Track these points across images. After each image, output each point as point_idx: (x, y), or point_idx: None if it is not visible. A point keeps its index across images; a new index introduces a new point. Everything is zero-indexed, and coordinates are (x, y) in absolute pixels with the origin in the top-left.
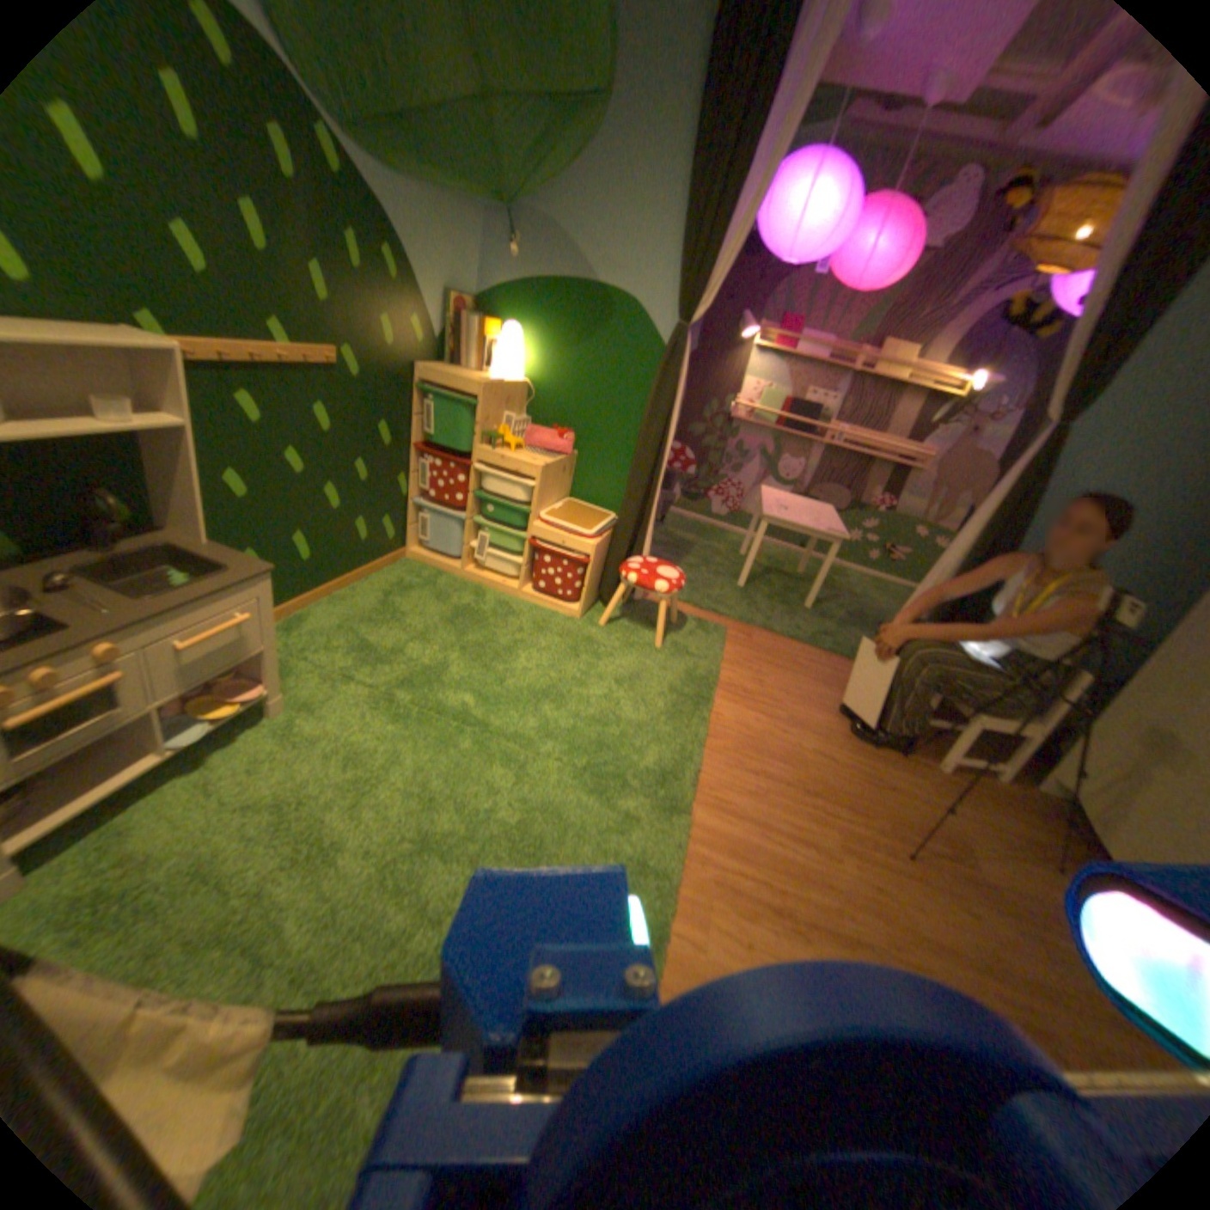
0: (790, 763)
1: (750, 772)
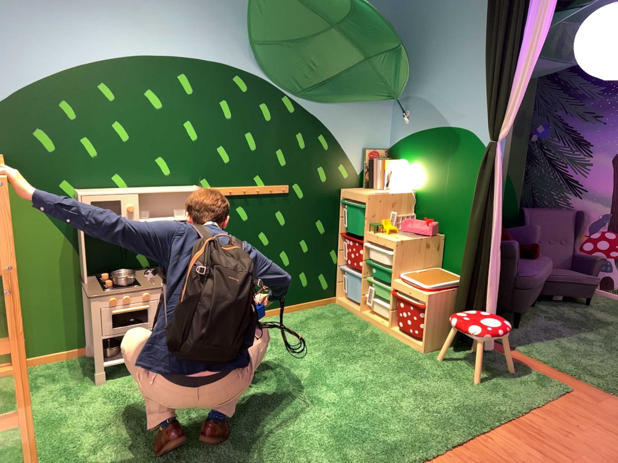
0: None
1: None
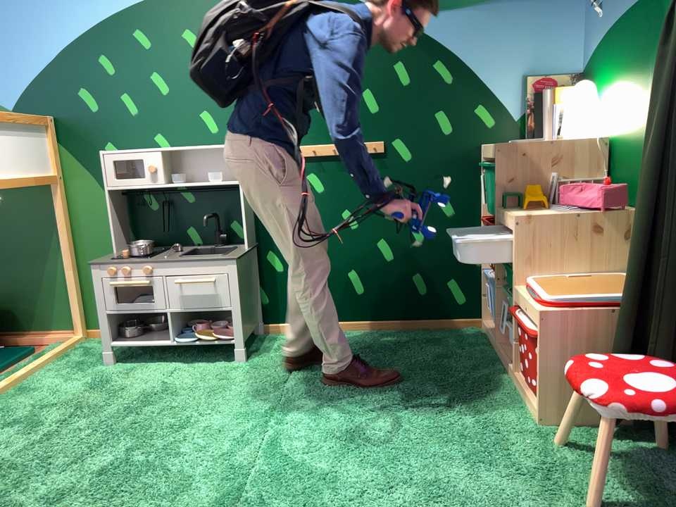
0: None
1: None
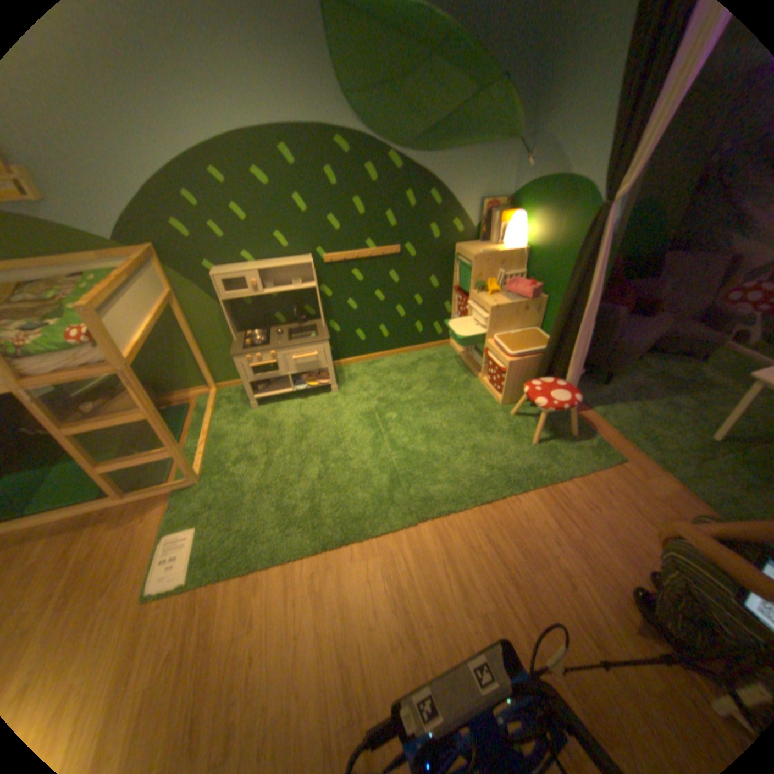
0: (533, 565)
1: (490, 544)
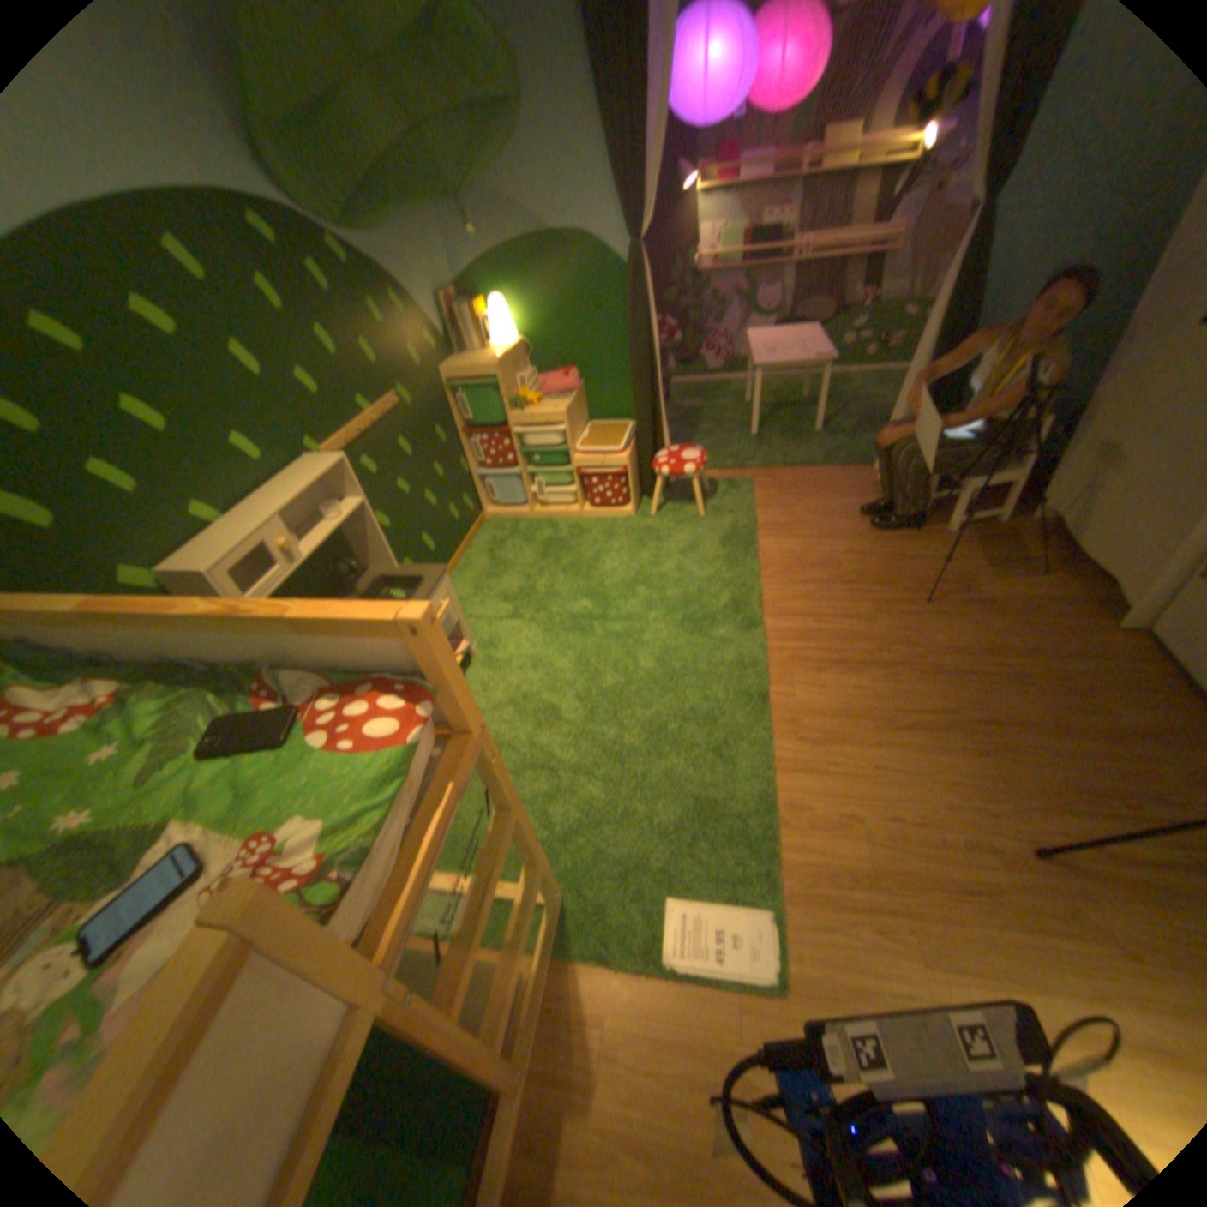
0: (830, 566)
1: (801, 583)
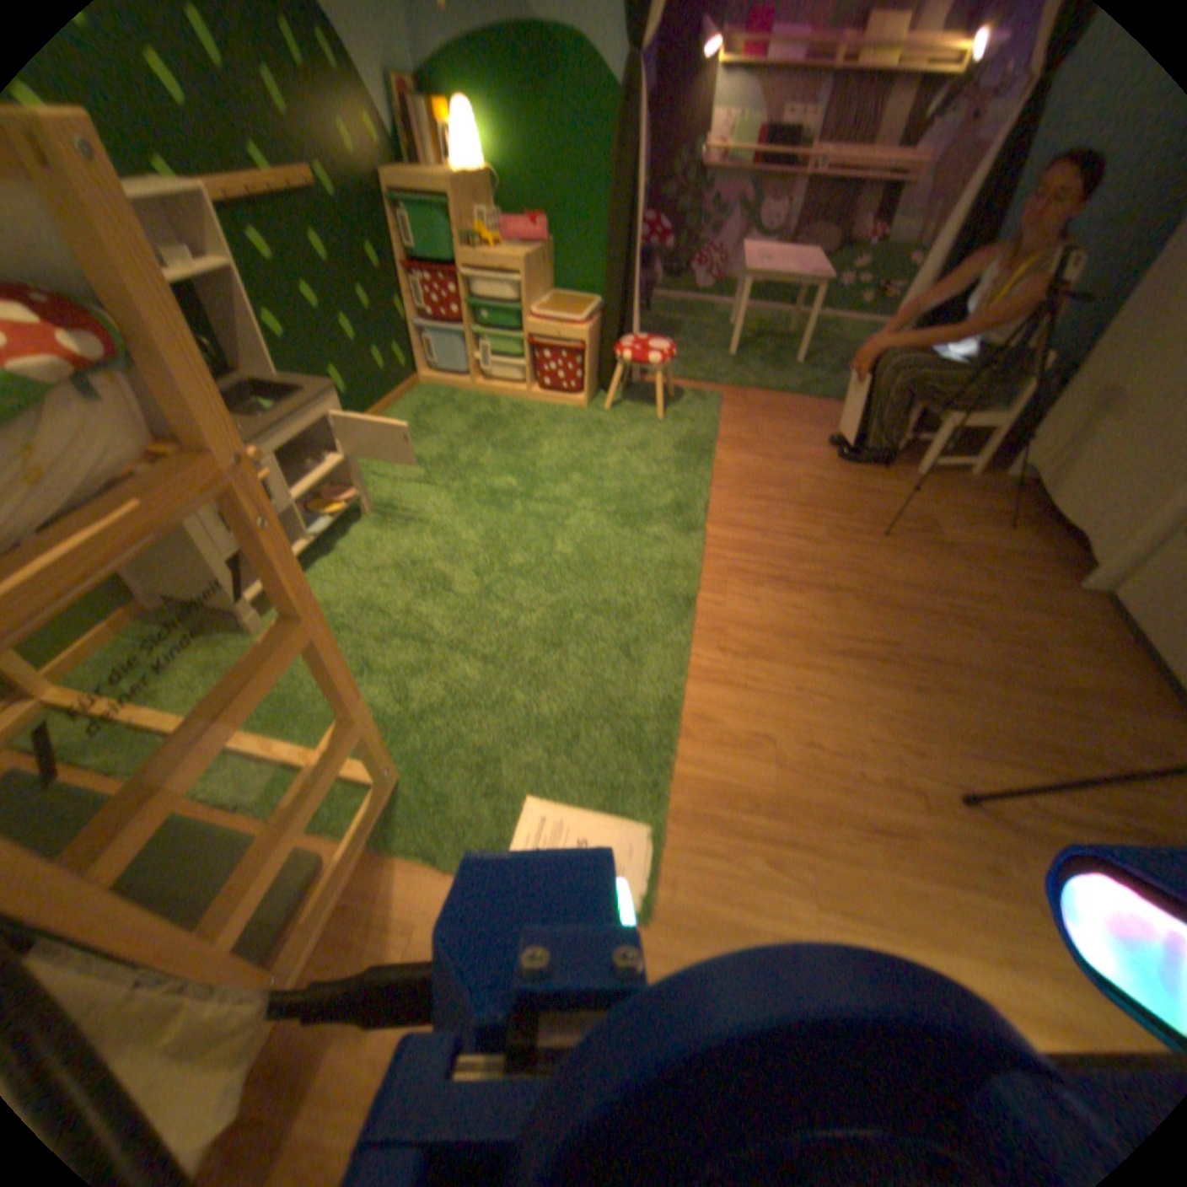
0: (783, 486)
1: (749, 497)
